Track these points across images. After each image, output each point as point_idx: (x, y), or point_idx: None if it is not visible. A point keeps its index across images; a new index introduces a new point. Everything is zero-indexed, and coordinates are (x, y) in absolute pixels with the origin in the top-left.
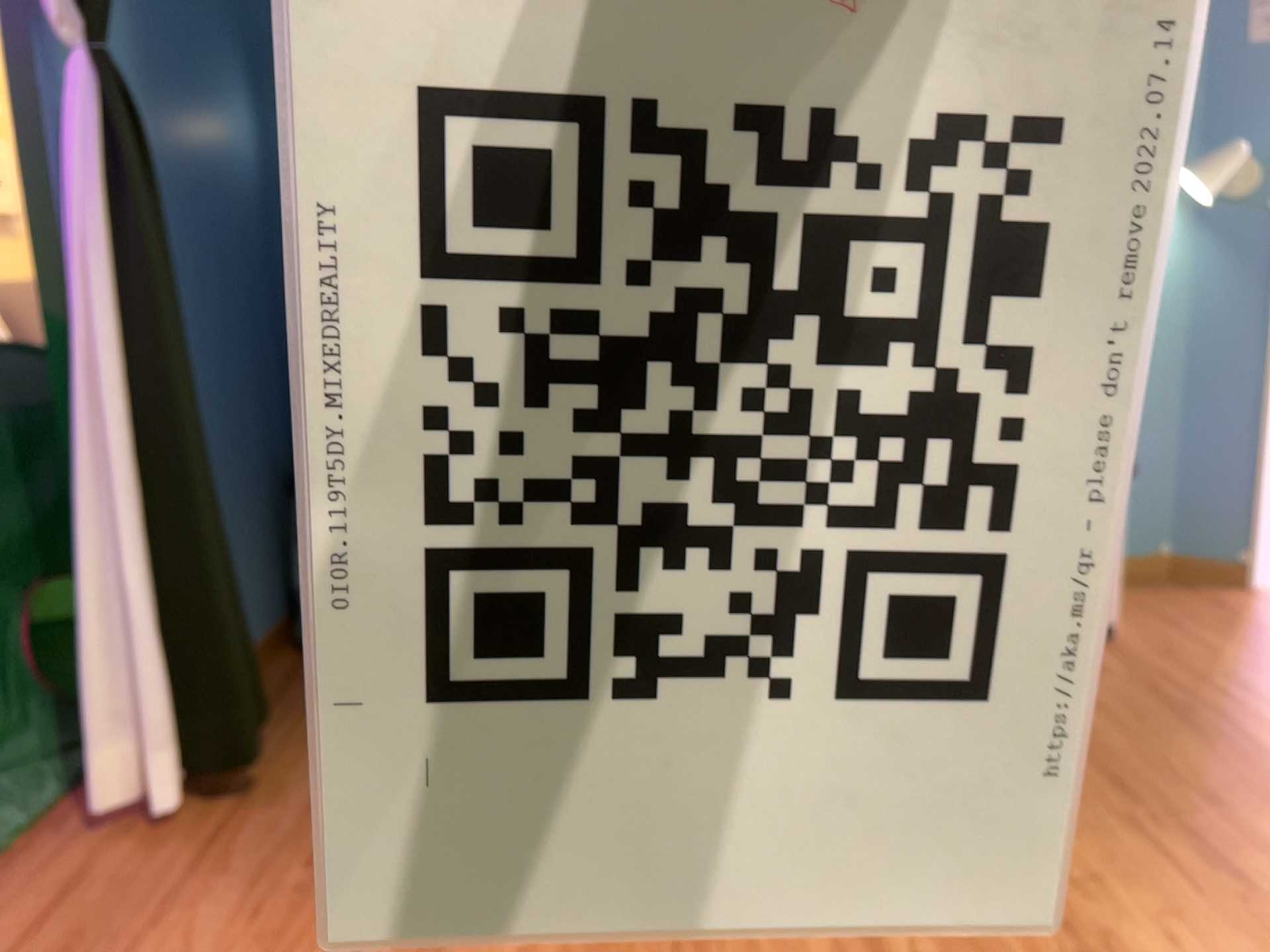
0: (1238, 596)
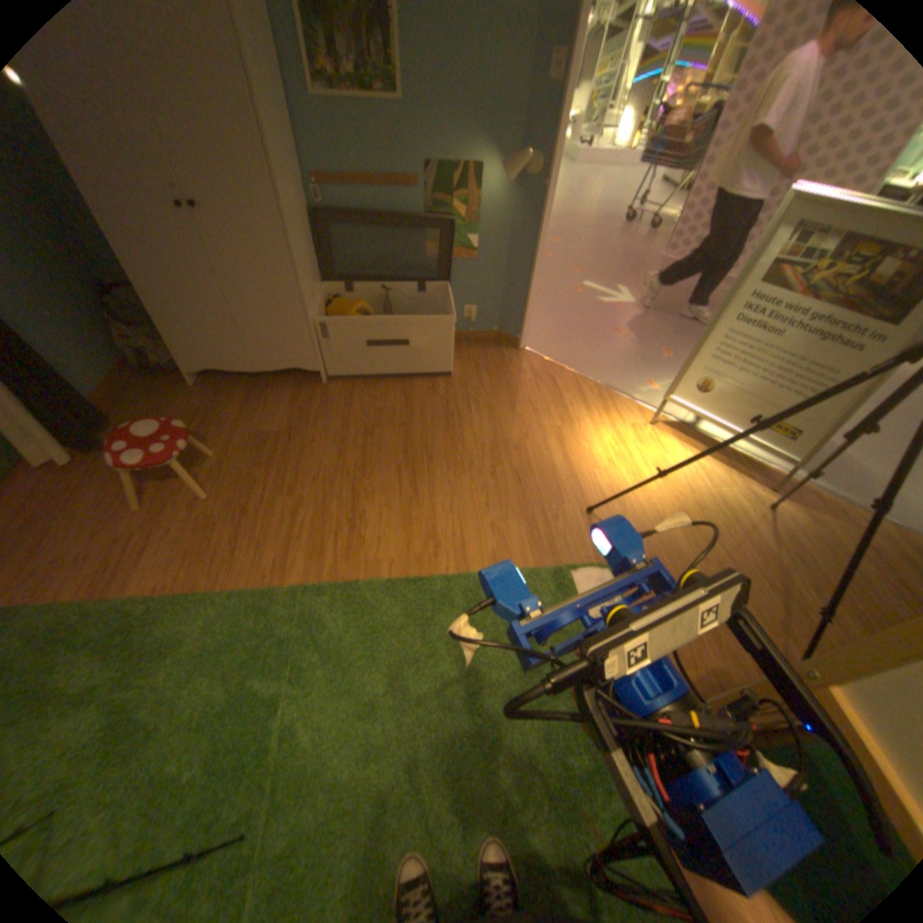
0: (510, 351)
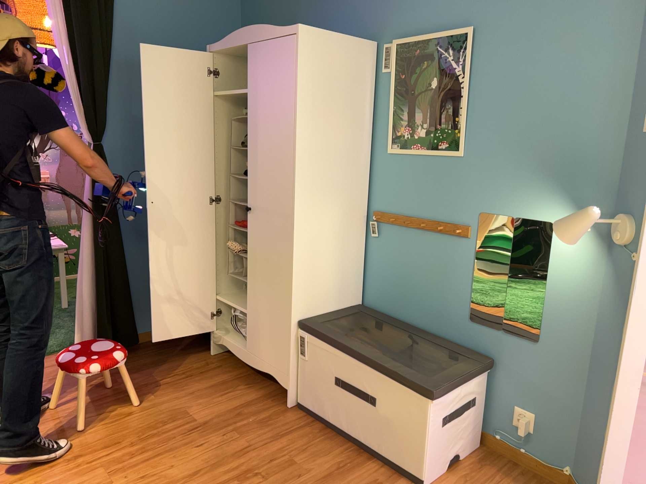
0: None
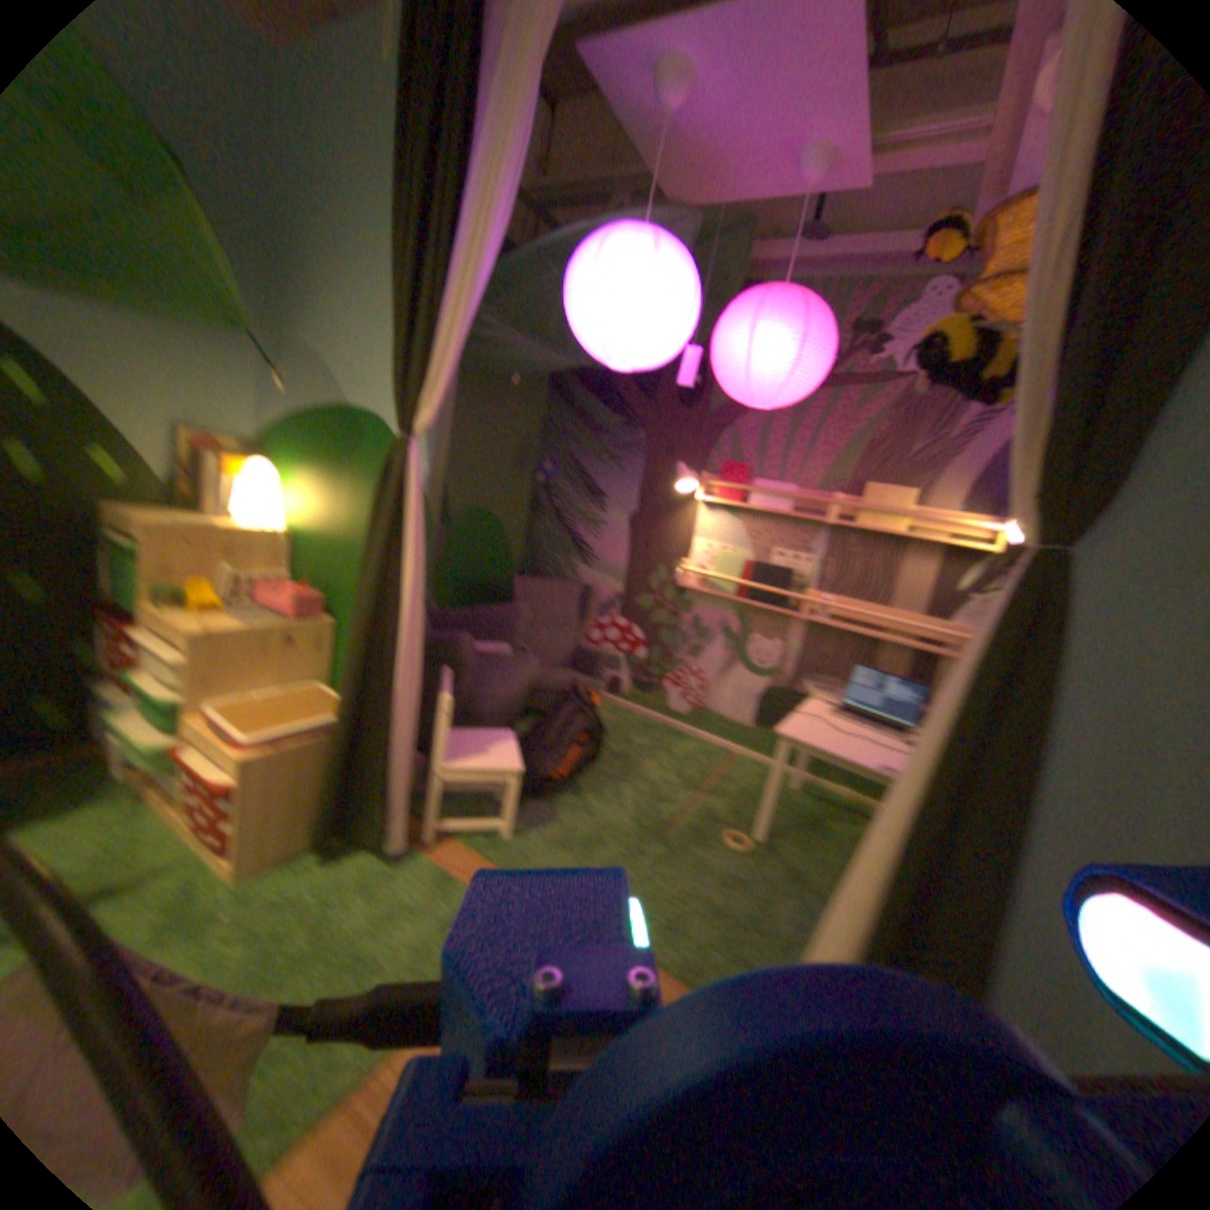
0: None
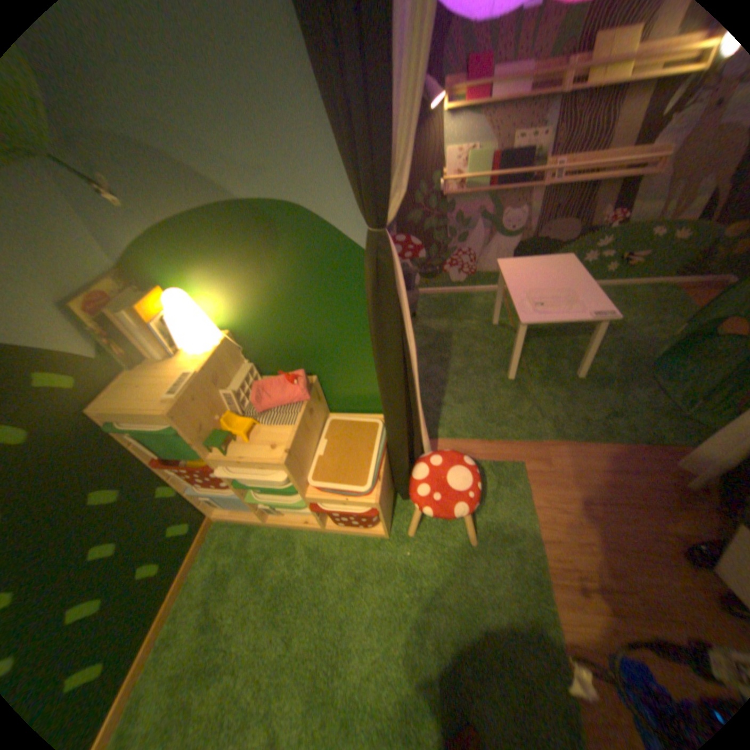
0: None
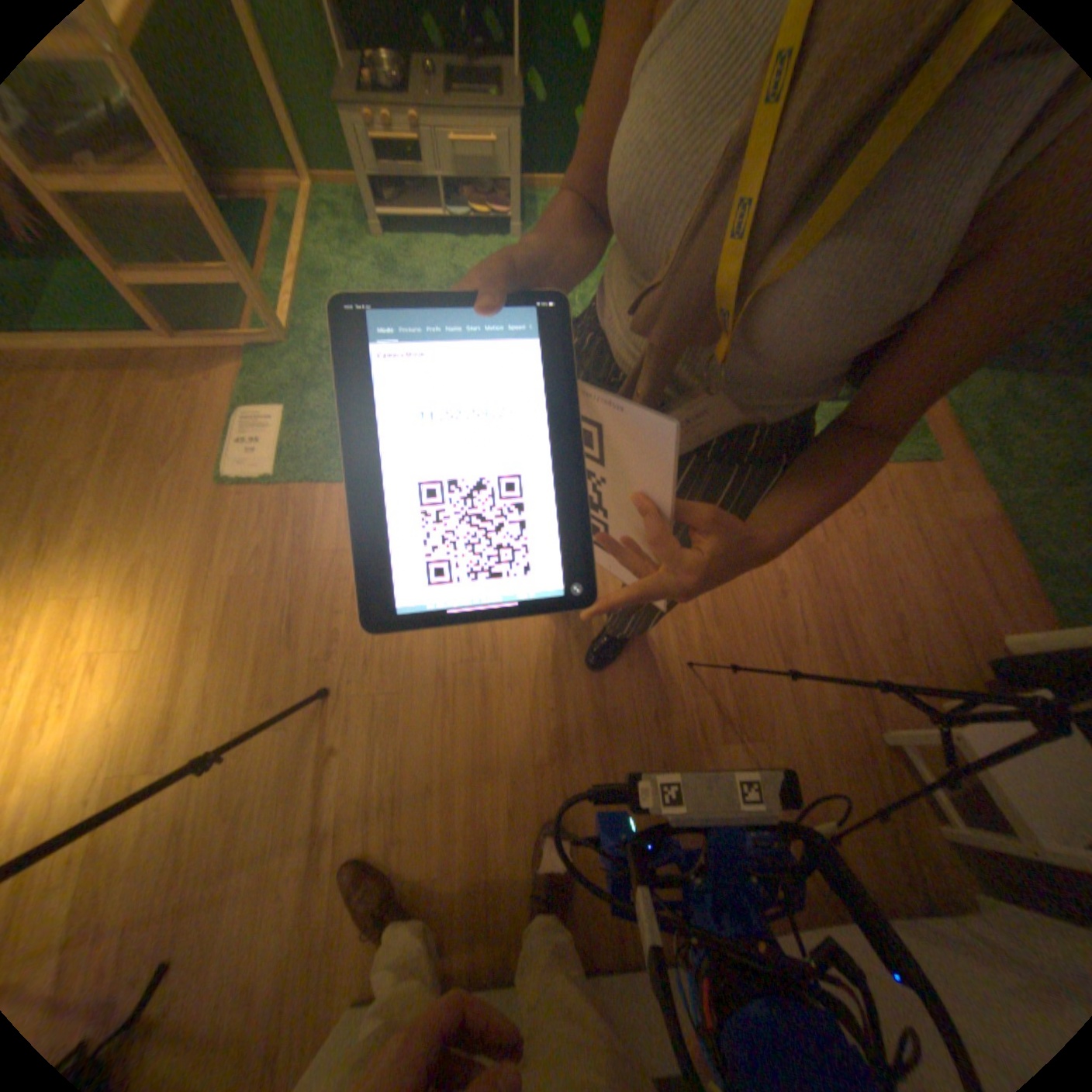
0: None
